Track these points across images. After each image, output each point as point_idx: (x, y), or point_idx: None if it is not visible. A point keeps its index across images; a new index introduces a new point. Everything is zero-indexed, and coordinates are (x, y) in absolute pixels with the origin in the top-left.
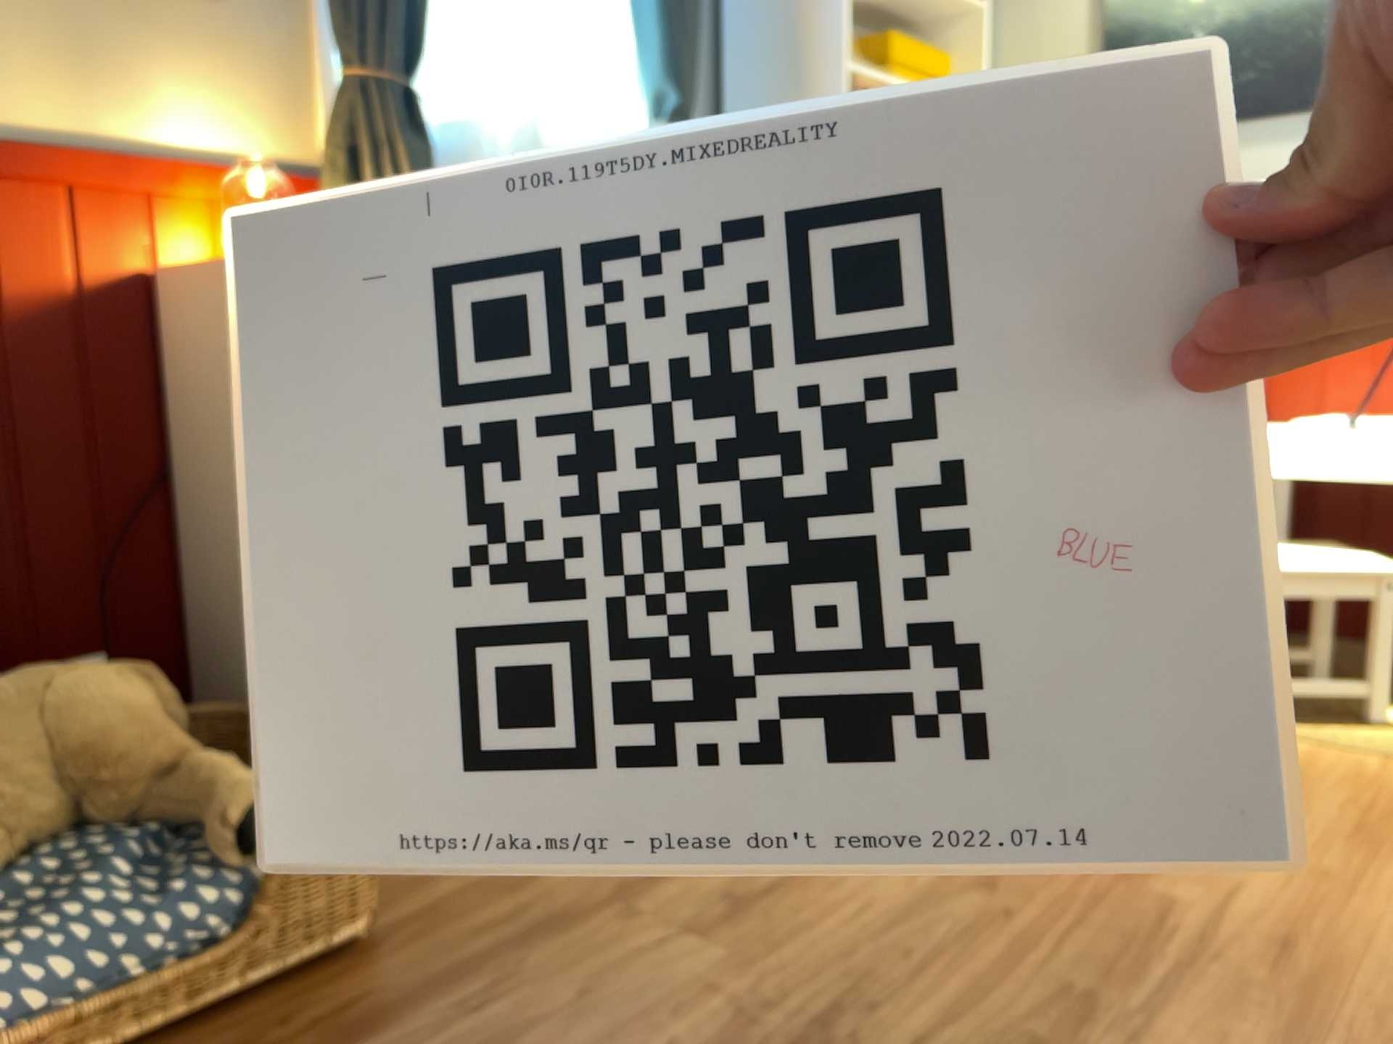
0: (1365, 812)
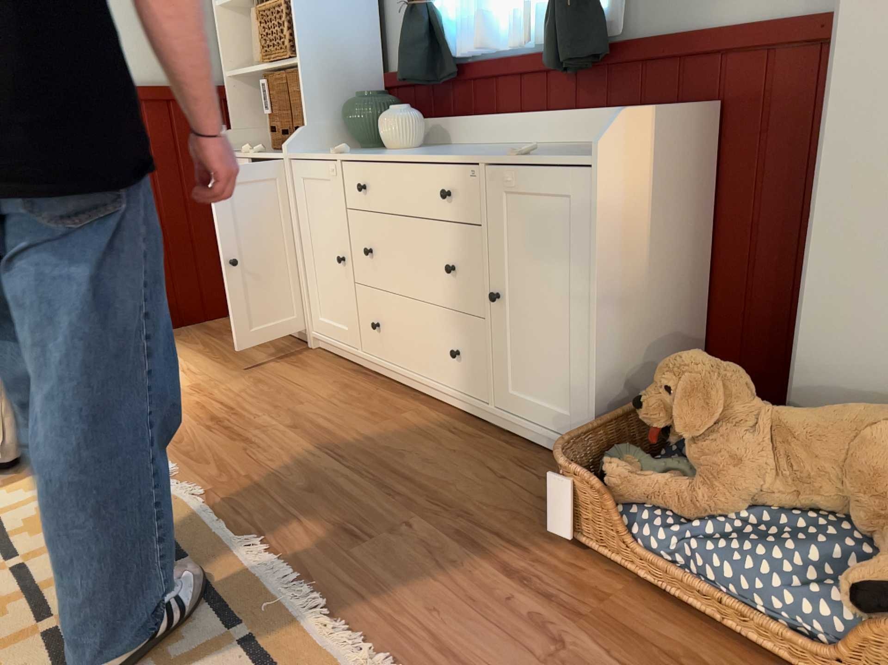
0: None
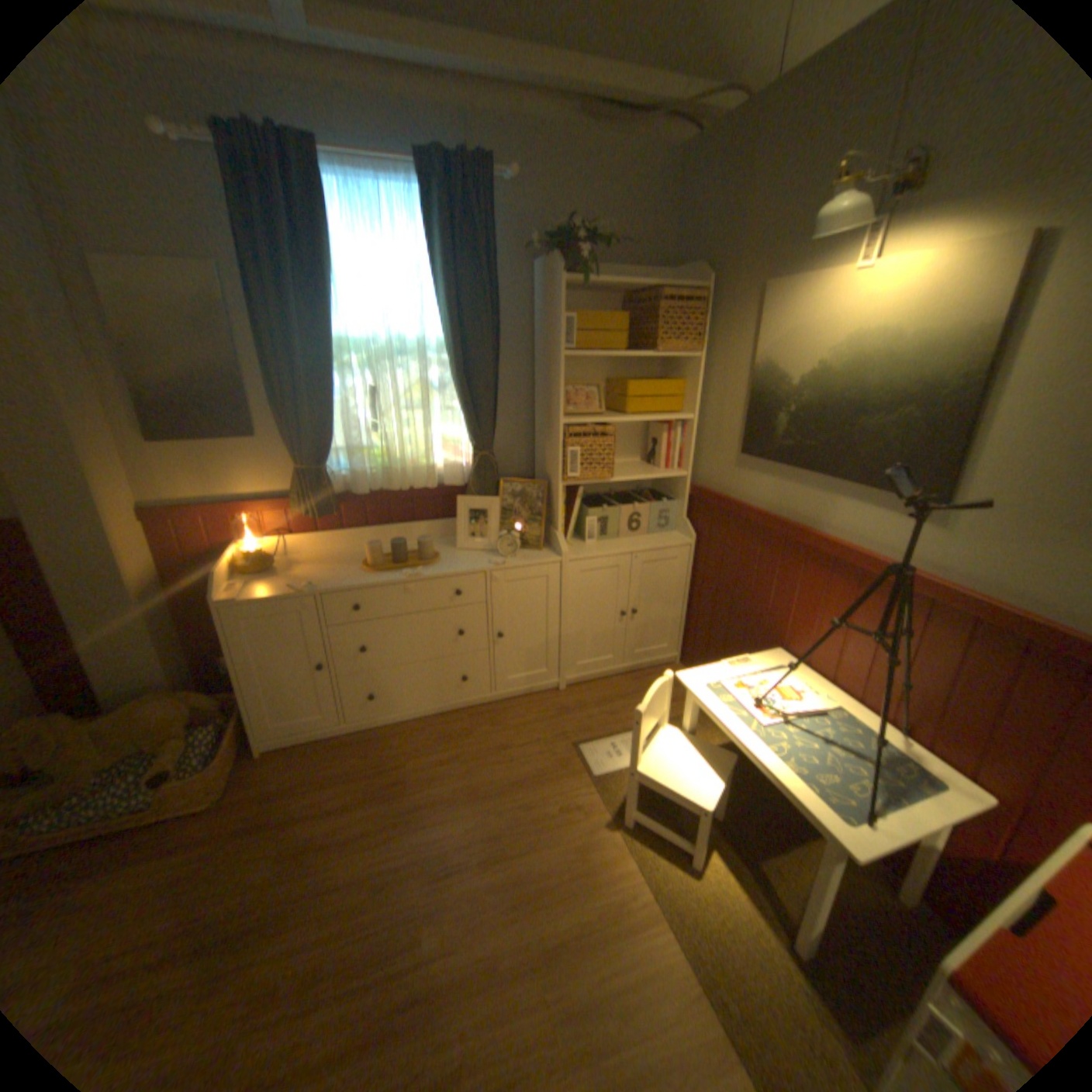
0: (580, 937)
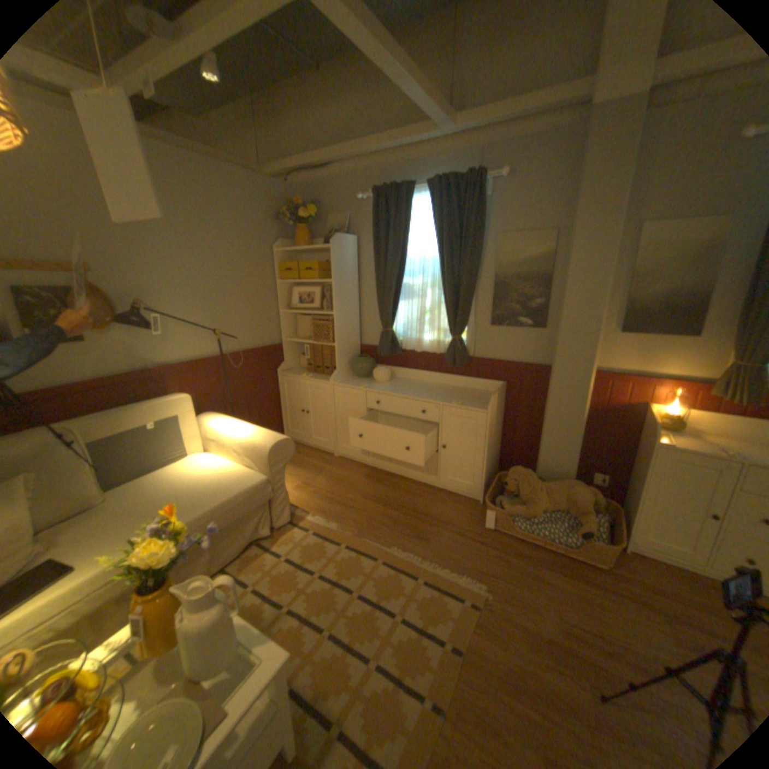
0: None
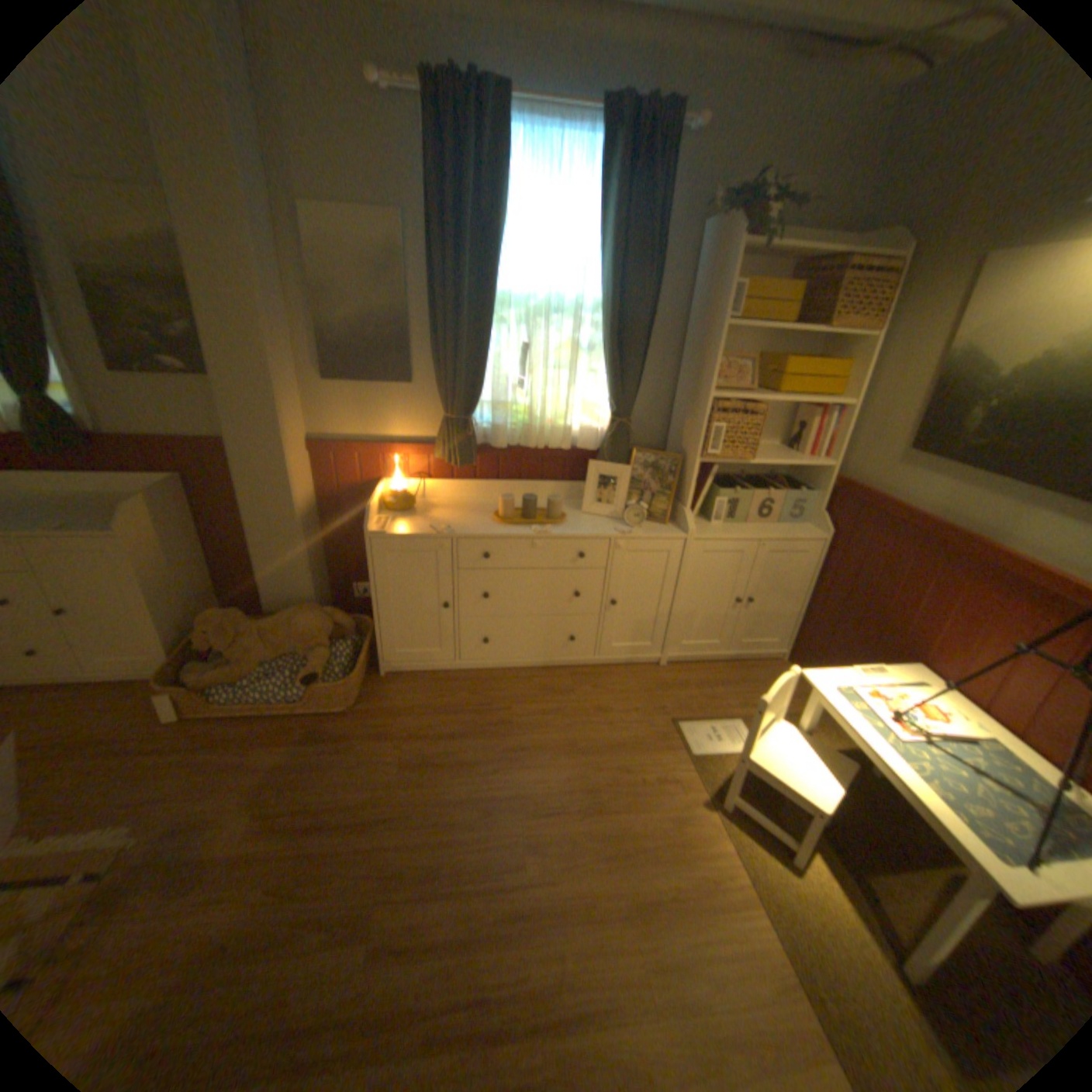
0: (675, 901)
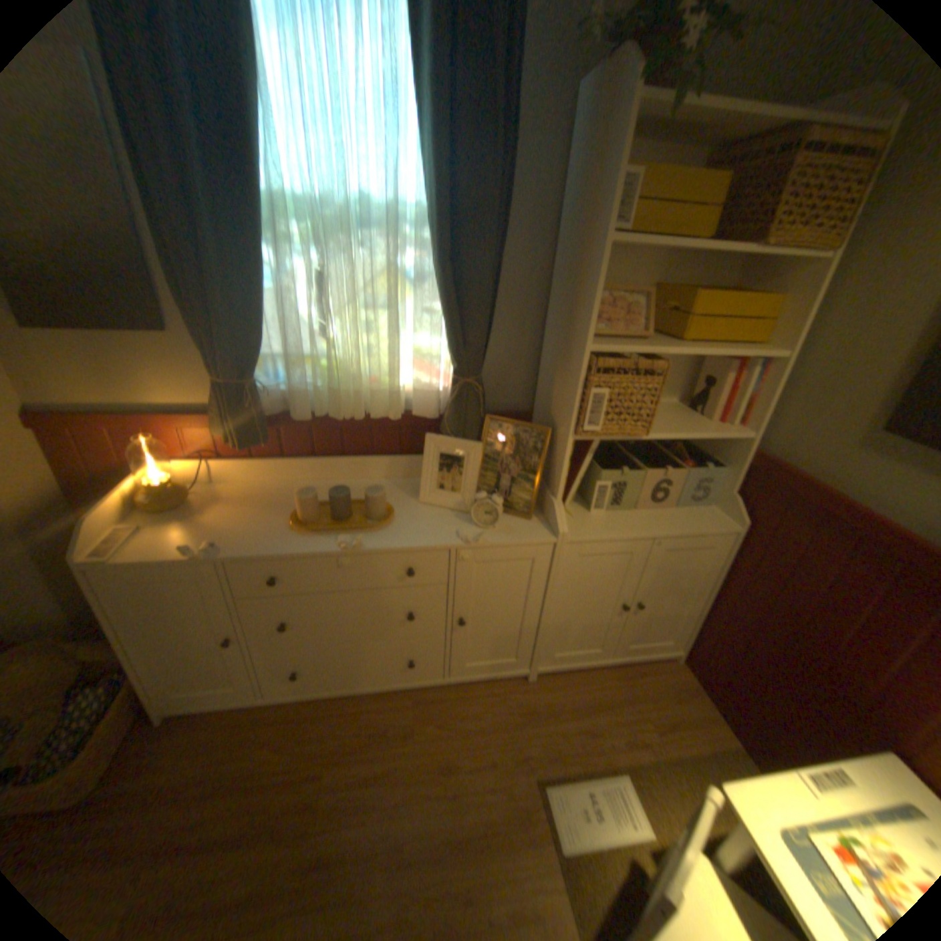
0: None
